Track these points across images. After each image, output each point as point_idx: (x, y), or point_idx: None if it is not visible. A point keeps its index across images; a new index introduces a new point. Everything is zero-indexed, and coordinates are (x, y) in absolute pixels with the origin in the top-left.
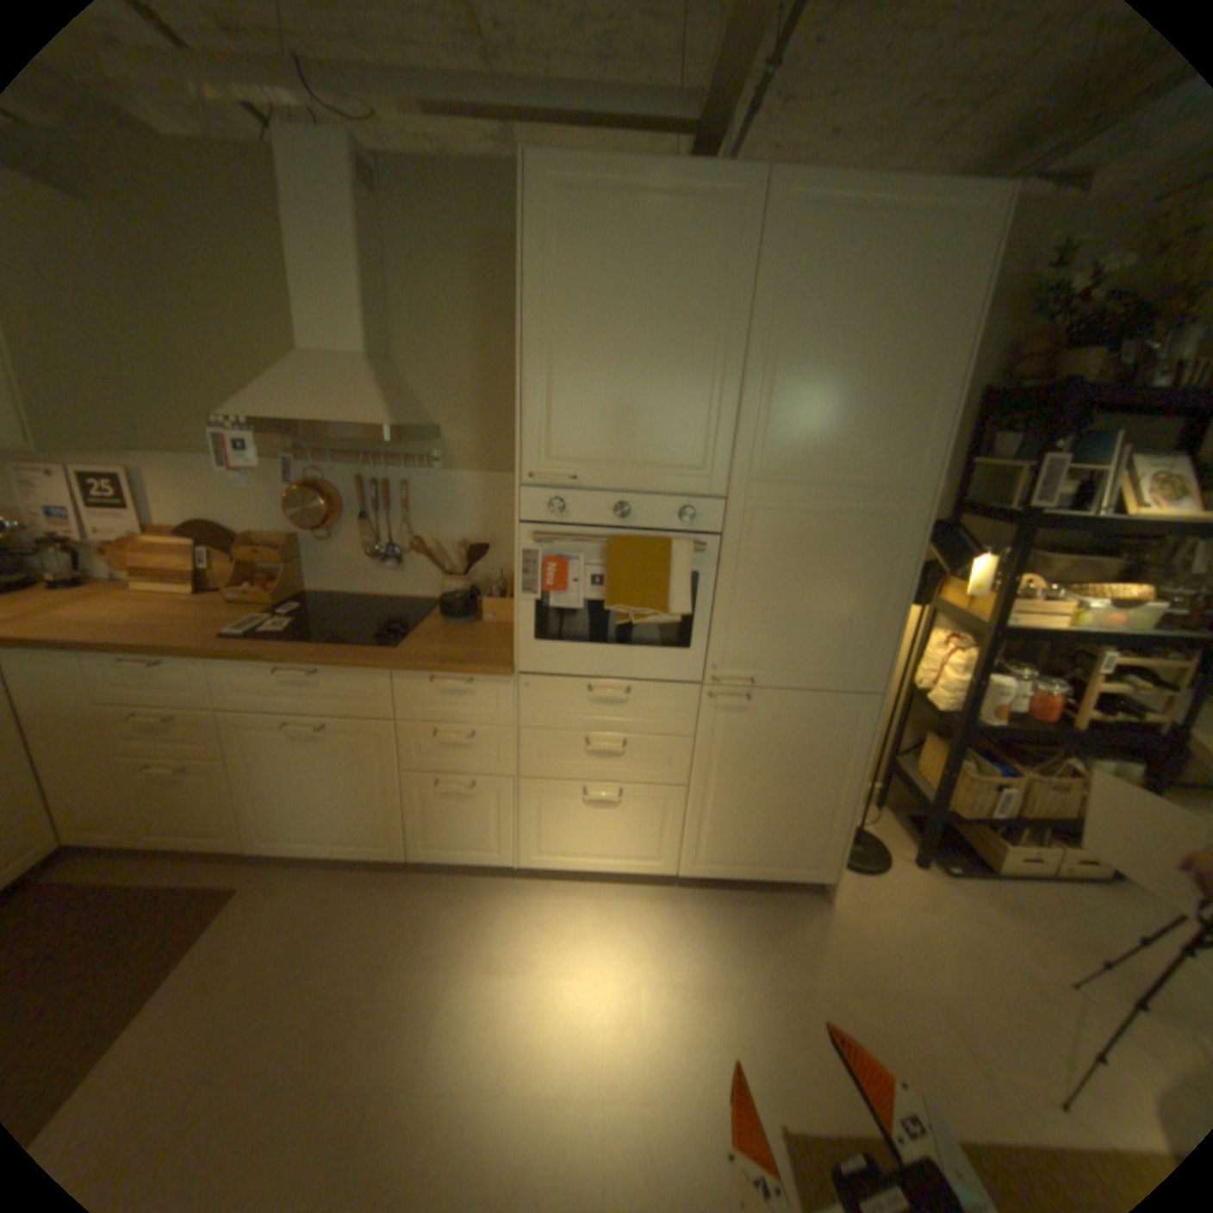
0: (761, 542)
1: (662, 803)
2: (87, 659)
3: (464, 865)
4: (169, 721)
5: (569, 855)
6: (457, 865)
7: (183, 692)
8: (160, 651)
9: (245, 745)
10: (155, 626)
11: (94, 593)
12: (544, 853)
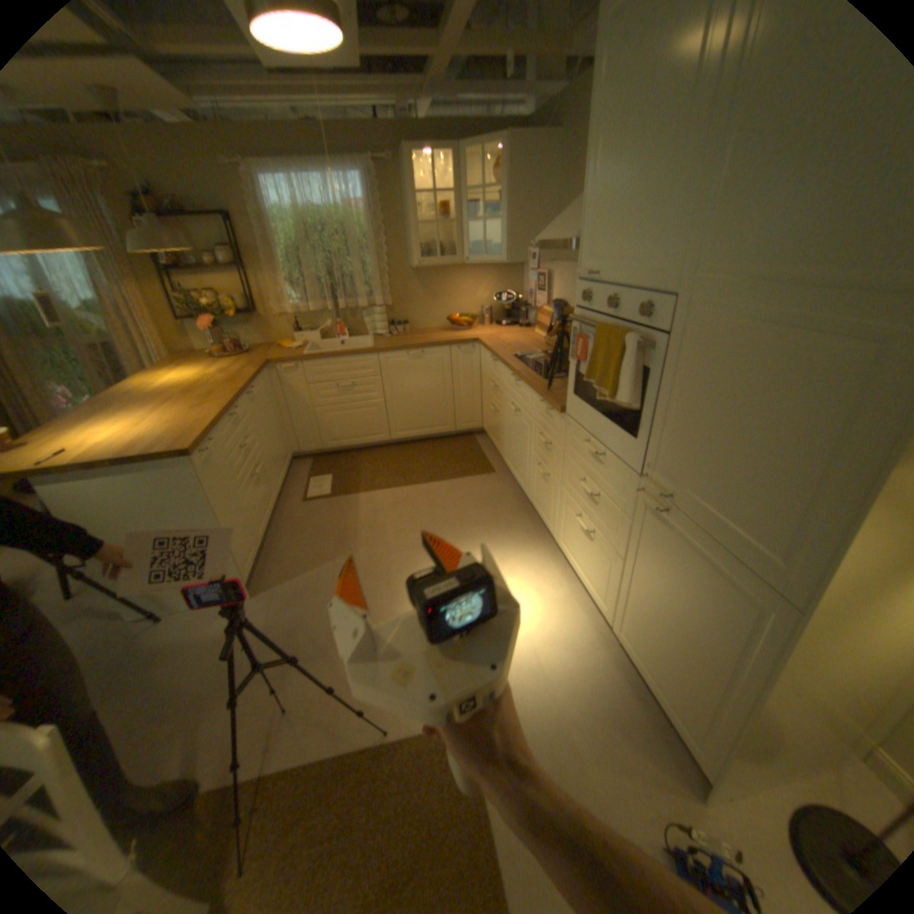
0: (695, 350)
1: (610, 562)
2: (488, 354)
3: (542, 523)
4: (494, 388)
5: (571, 557)
6: (541, 520)
7: (499, 377)
8: (495, 356)
9: (506, 410)
10: (510, 347)
11: (525, 332)
12: (563, 544)
